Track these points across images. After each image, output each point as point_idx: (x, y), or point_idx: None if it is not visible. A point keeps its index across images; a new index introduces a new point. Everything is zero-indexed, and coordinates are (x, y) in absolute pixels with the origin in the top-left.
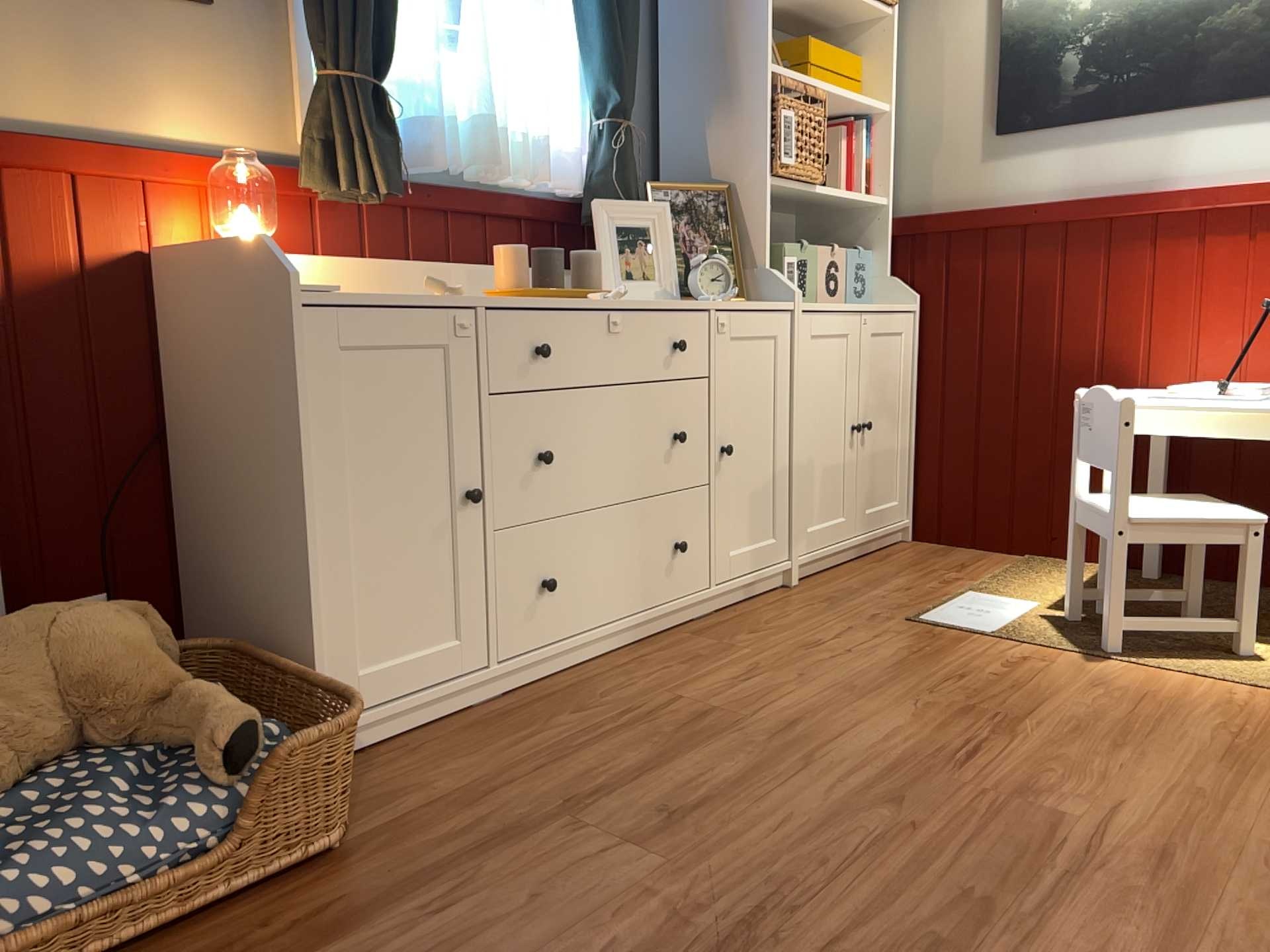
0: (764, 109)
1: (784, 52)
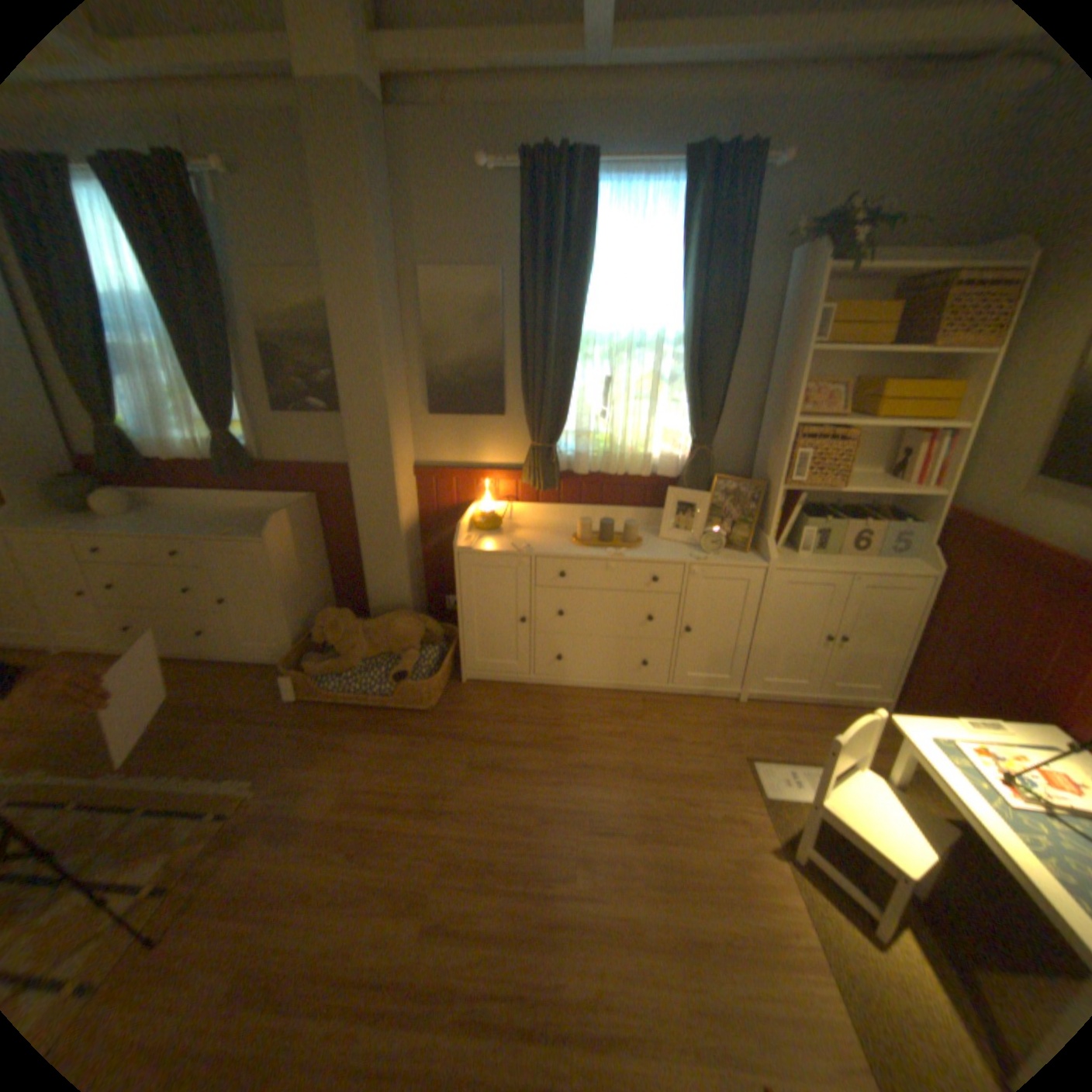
0: (787, 447)
1: (873, 385)
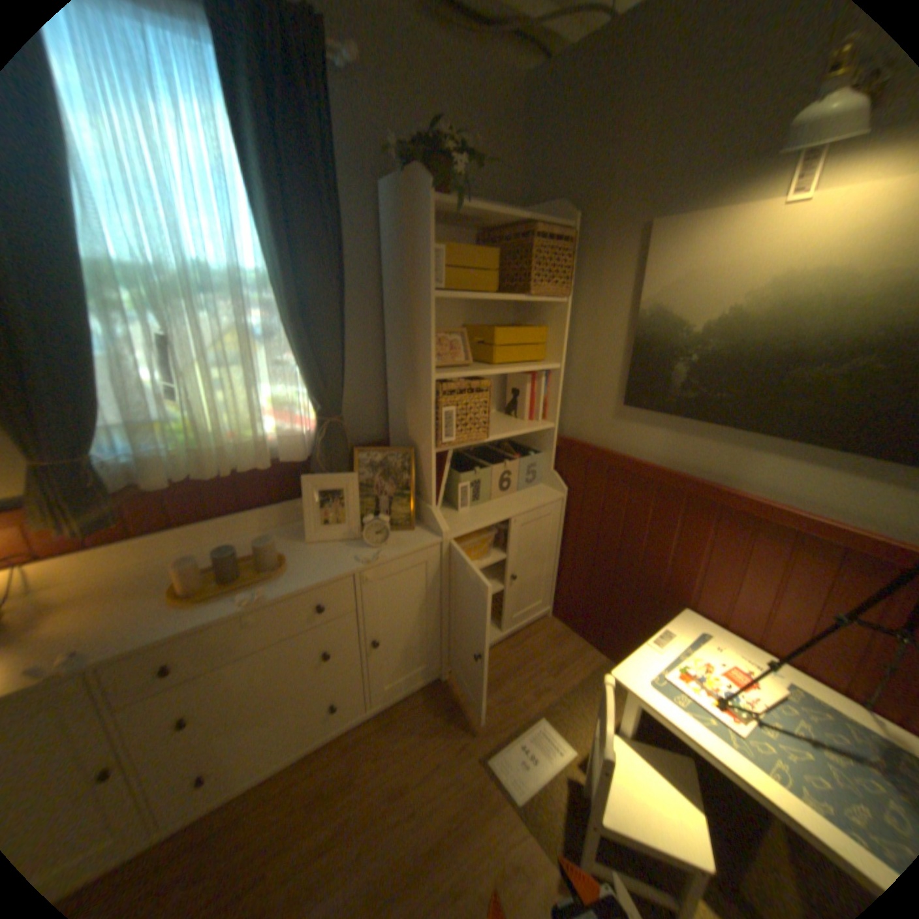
0: (430, 408)
1: (481, 333)
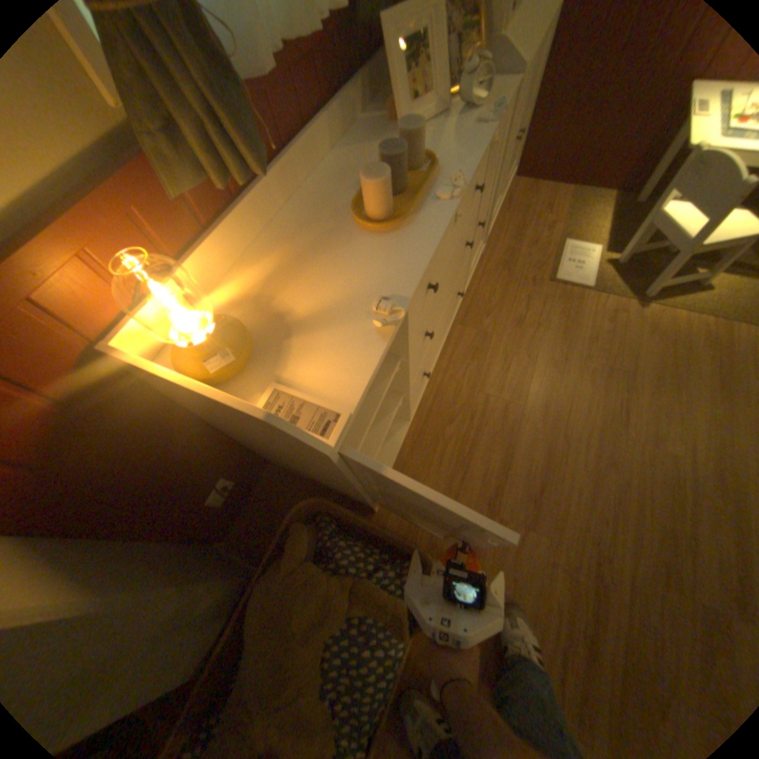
0: None
1: None
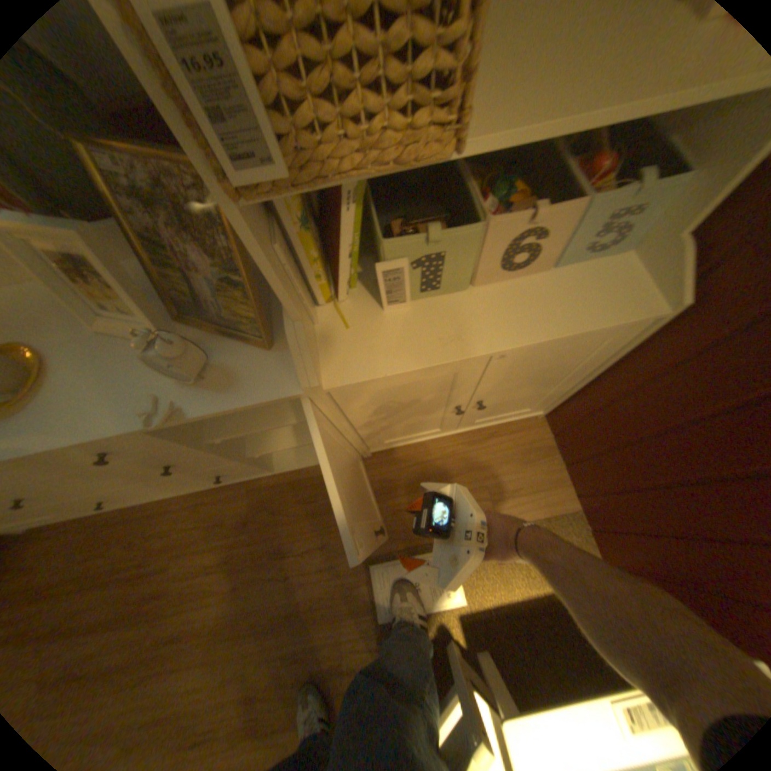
0: None
1: None
